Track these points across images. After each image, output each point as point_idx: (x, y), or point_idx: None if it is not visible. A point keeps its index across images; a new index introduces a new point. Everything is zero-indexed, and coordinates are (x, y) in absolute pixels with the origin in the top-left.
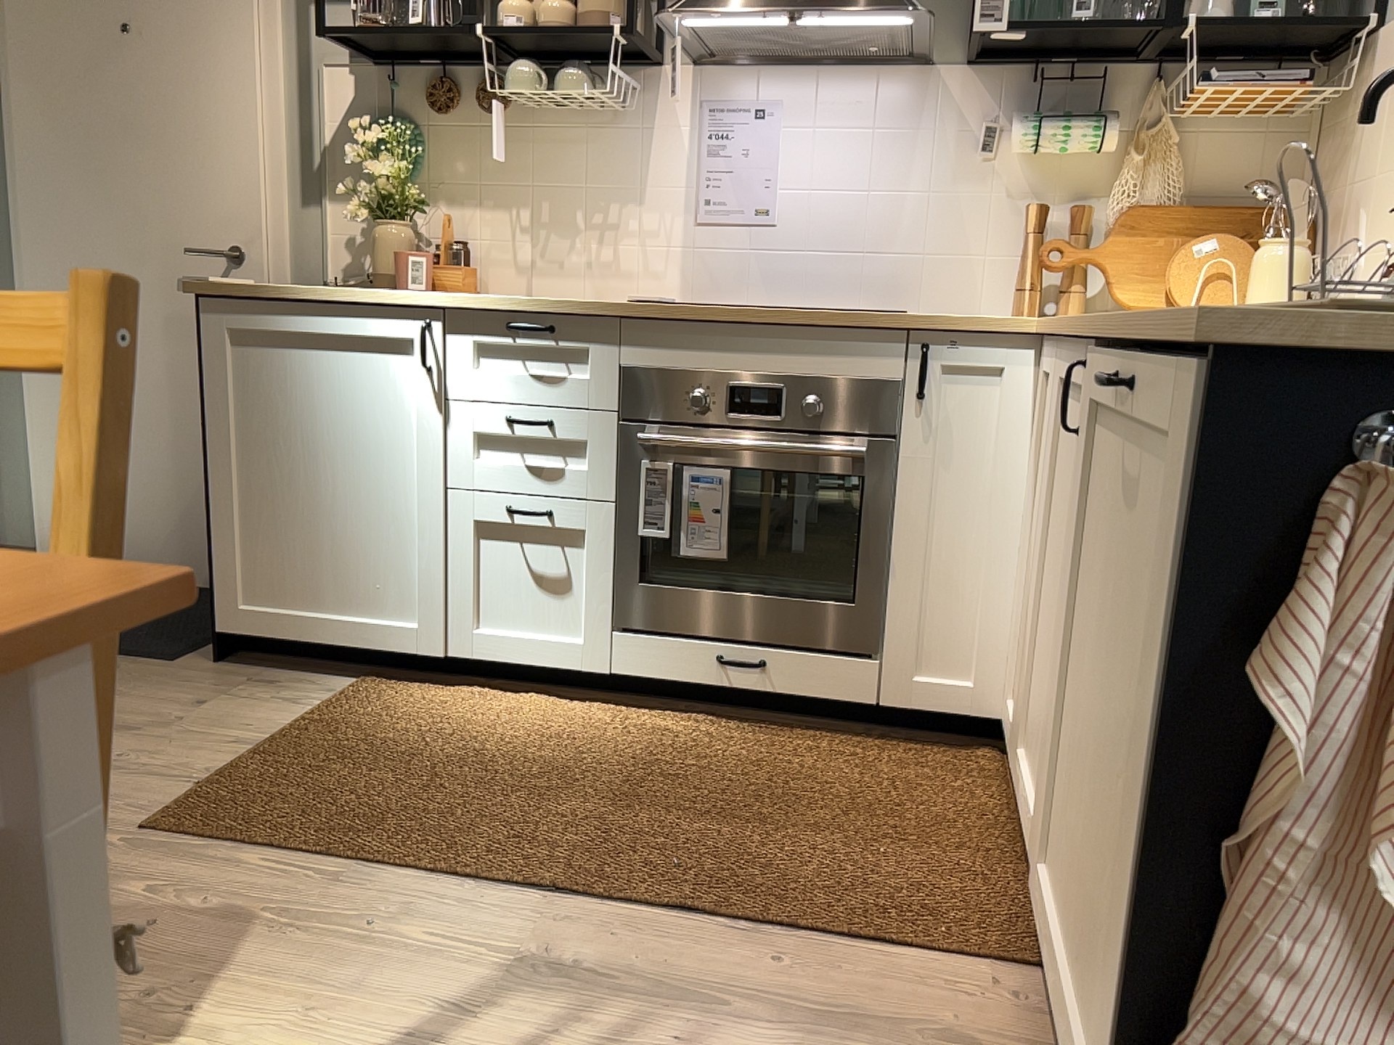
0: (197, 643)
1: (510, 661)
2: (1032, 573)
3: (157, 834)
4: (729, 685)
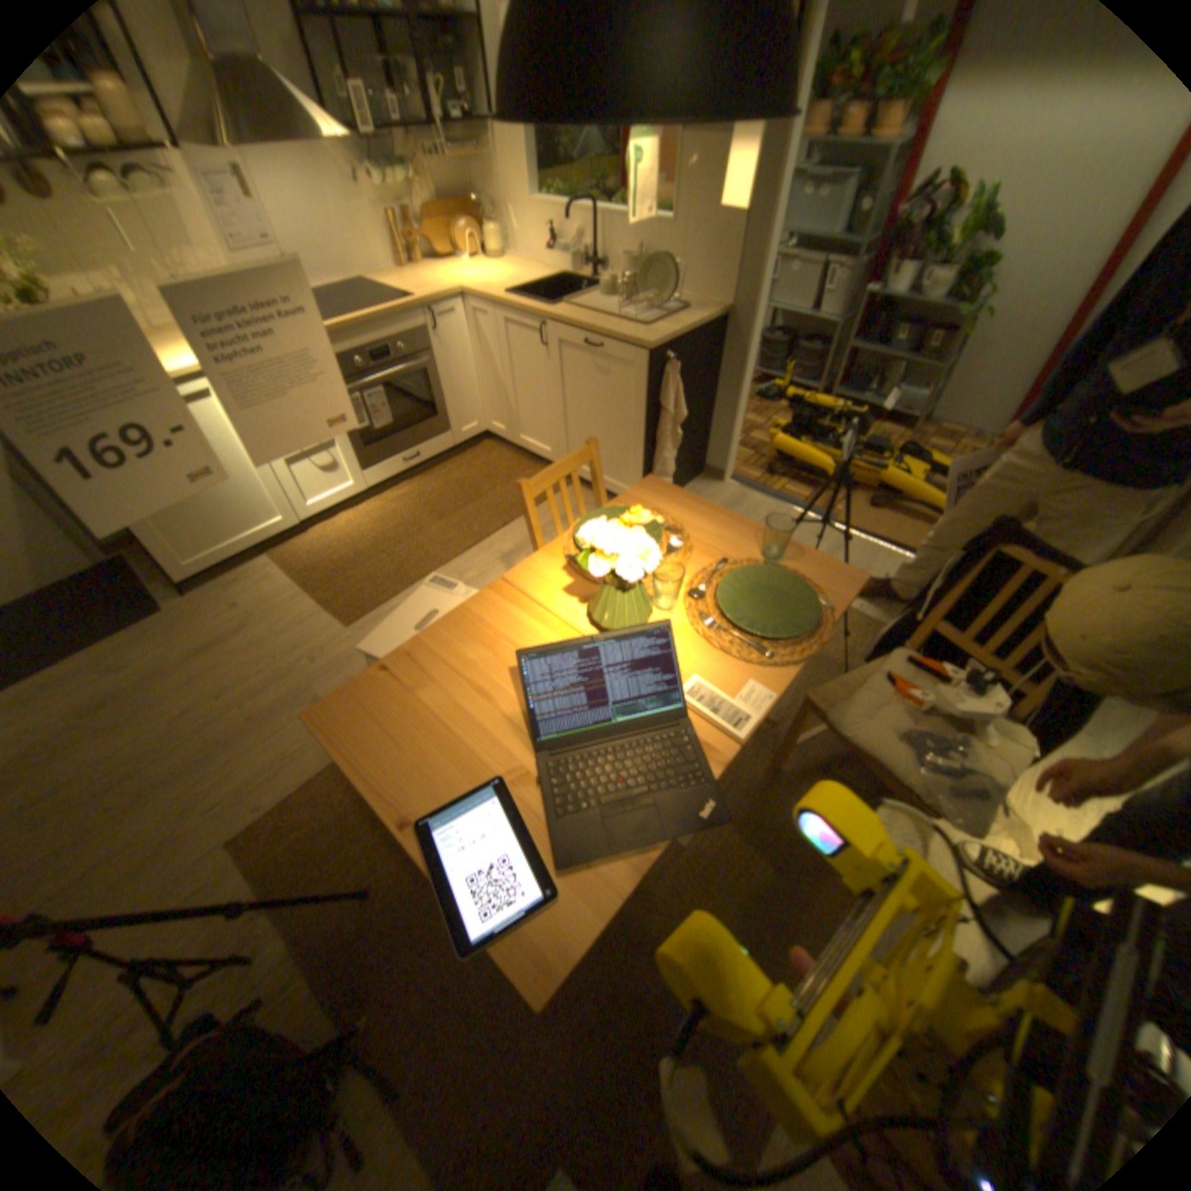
0: (146, 600)
1: (329, 506)
2: (489, 380)
3: (356, 620)
4: (410, 466)
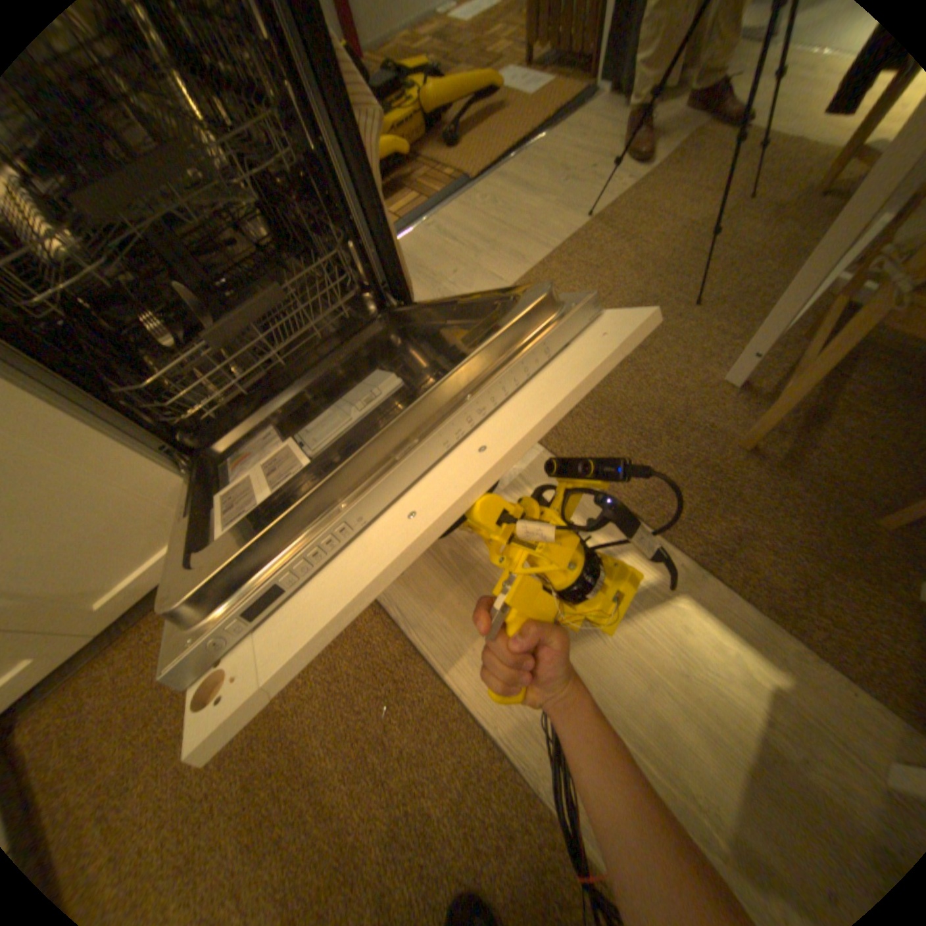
0: None
1: None
2: None
3: None
4: None
